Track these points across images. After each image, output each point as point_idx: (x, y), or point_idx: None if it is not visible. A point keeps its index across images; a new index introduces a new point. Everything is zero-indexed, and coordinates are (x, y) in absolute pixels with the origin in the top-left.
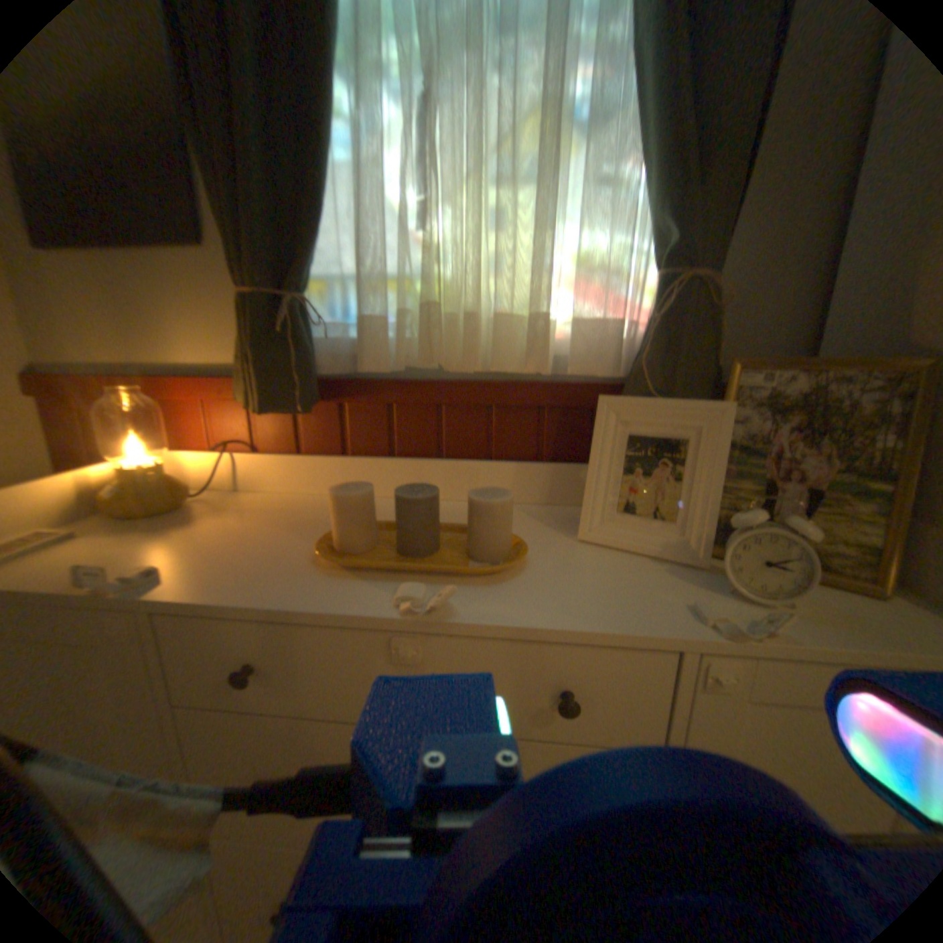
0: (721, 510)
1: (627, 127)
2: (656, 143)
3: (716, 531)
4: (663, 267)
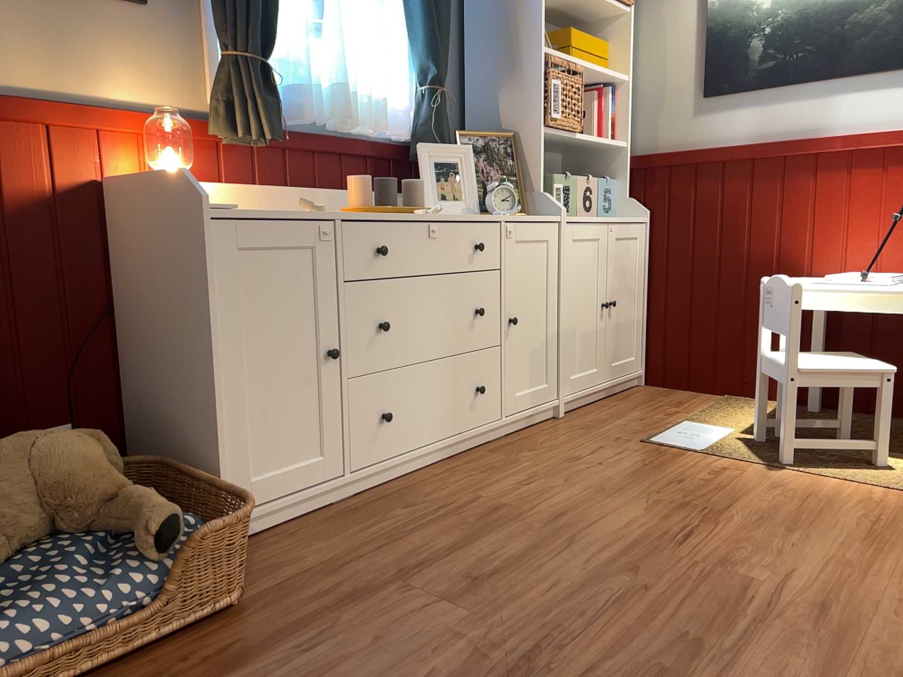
0: (476, 189)
1: (396, 13)
2: (416, 27)
3: (477, 198)
4: (420, 83)
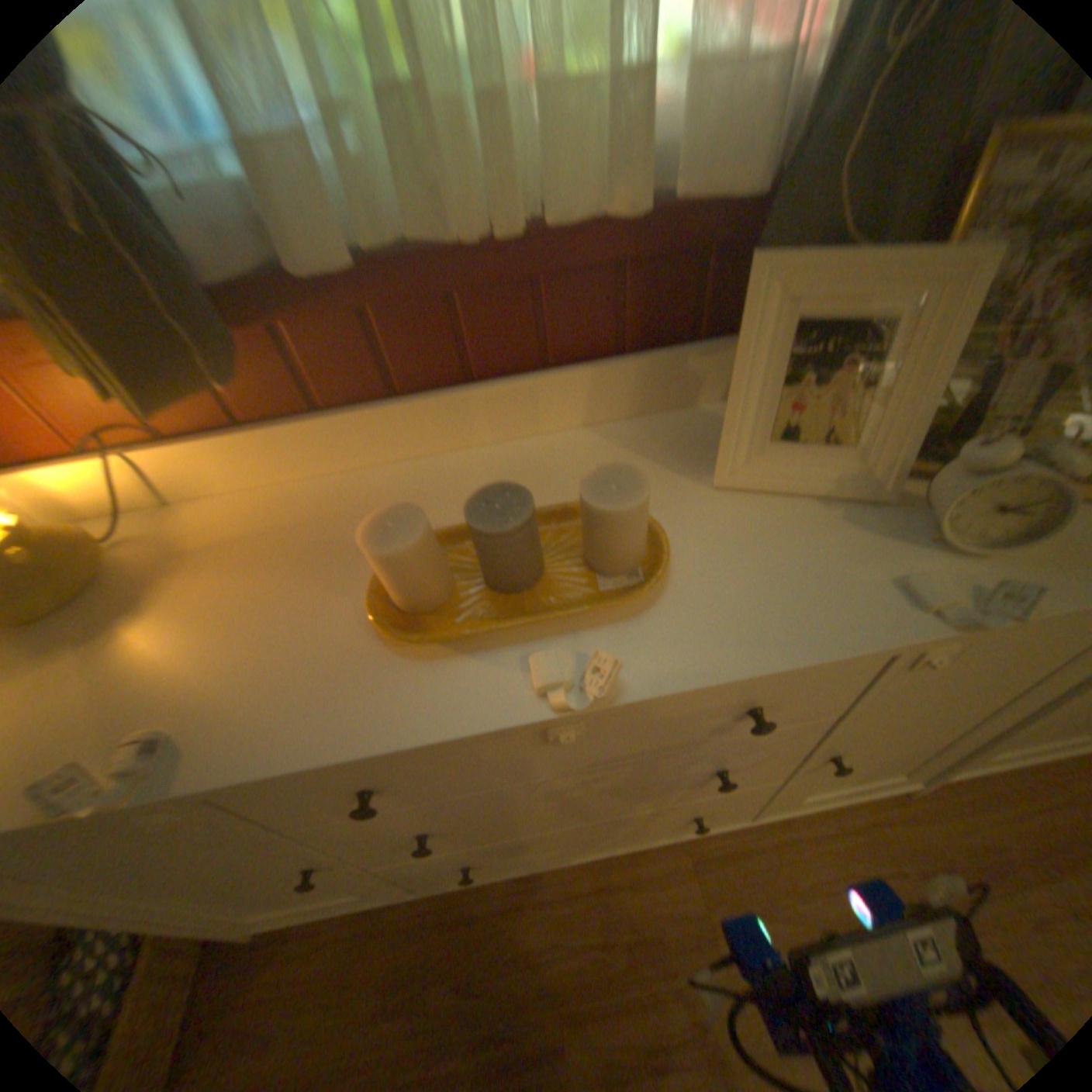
0: (932, 423)
1: None
2: None
3: (917, 452)
4: None
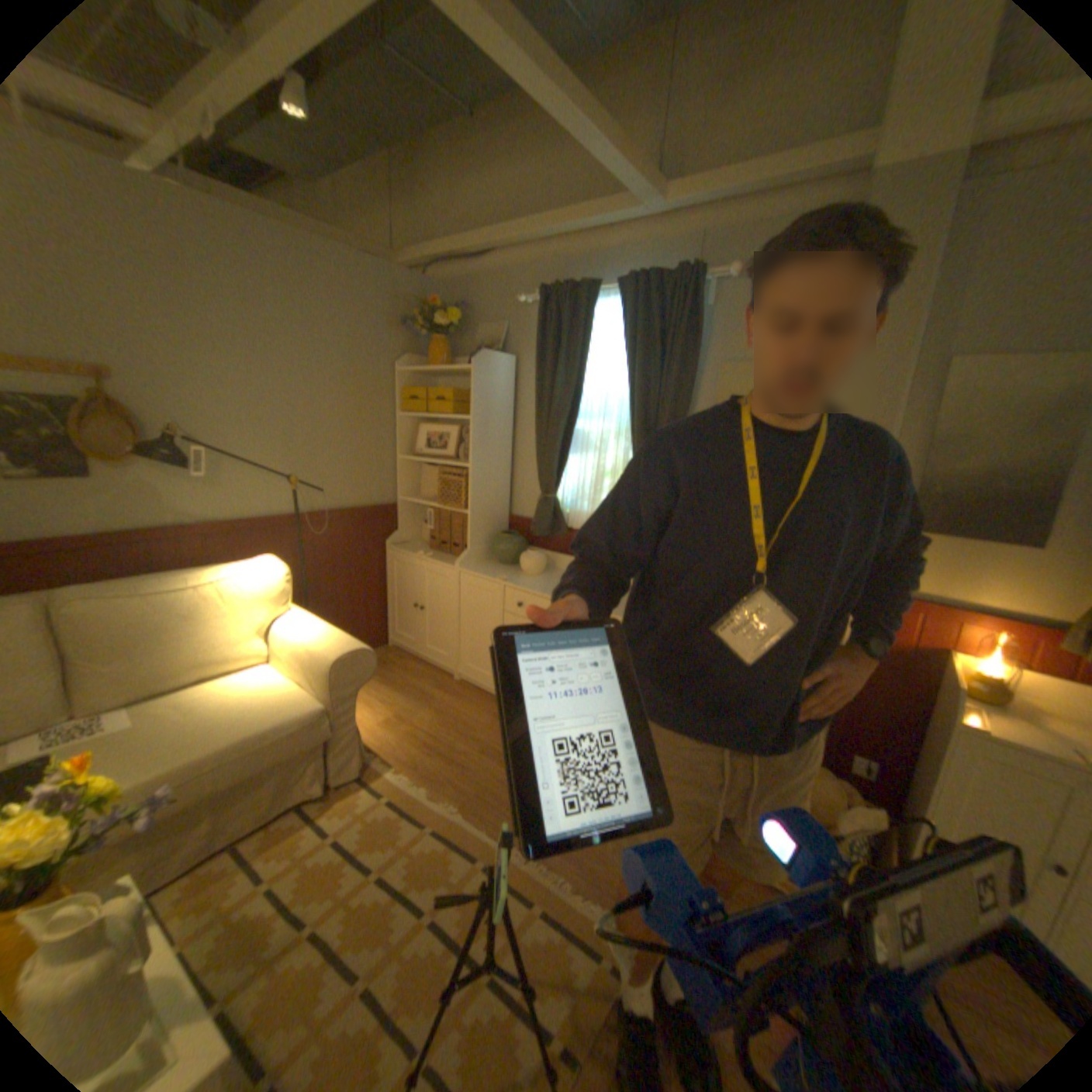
0: None
1: None
2: None
3: None
4: None
